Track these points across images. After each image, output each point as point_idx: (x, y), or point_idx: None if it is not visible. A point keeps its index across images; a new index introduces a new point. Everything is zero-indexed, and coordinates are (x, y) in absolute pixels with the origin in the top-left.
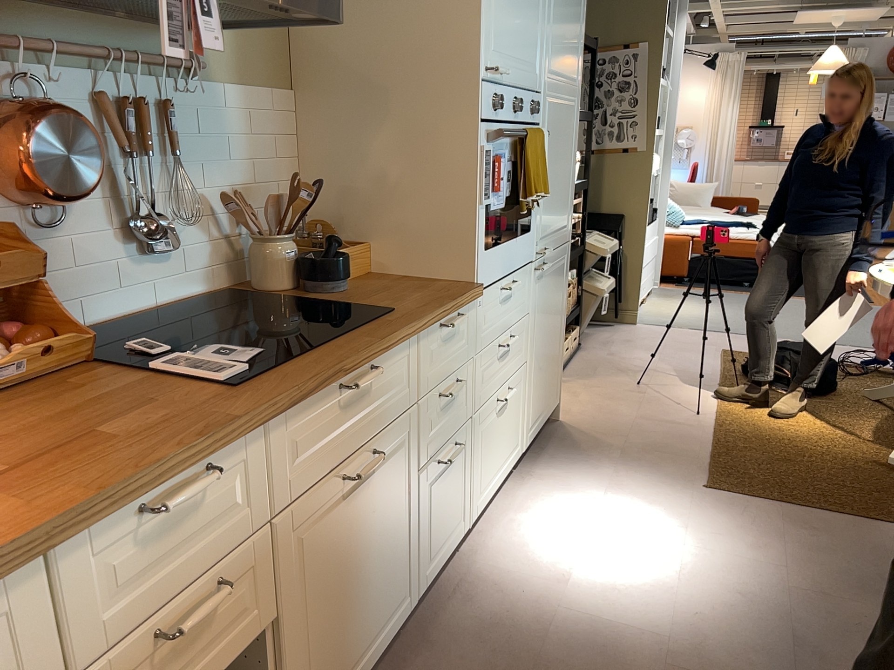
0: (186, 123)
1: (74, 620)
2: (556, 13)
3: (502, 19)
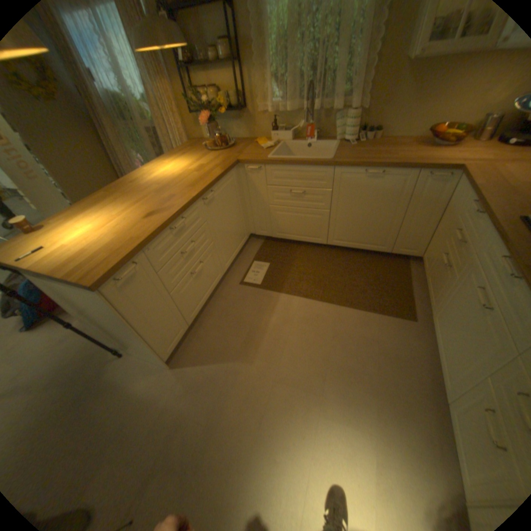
0: None
1: (466, 206)
2: None
3: None
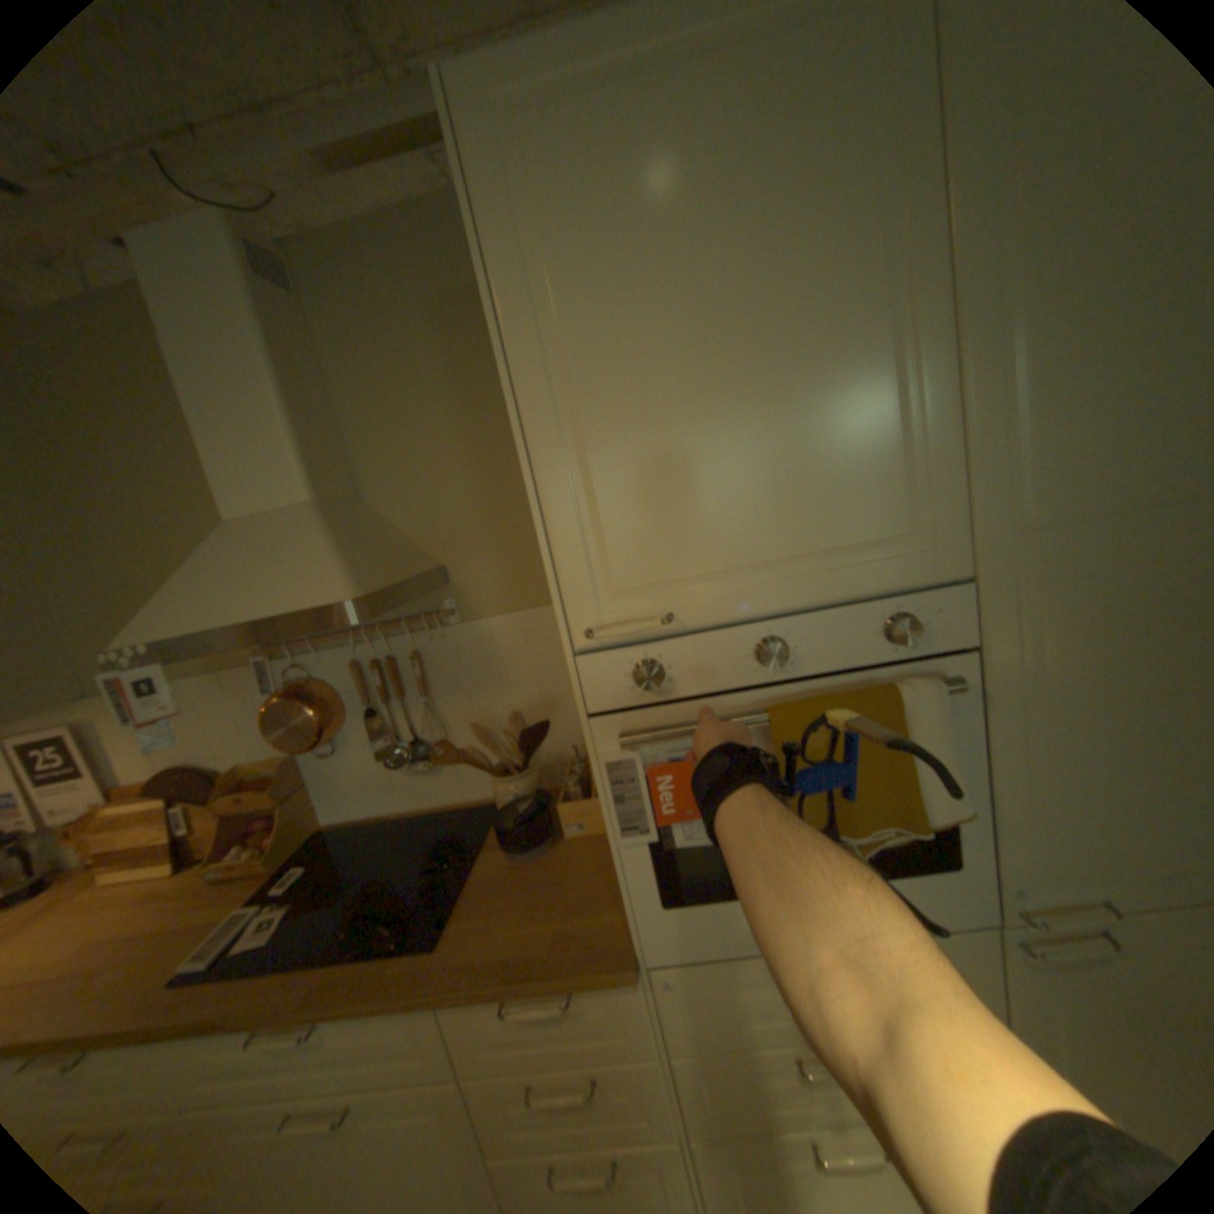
0: (442, 662)
1: None
2: (1060, 350)
3: (646, 518)
